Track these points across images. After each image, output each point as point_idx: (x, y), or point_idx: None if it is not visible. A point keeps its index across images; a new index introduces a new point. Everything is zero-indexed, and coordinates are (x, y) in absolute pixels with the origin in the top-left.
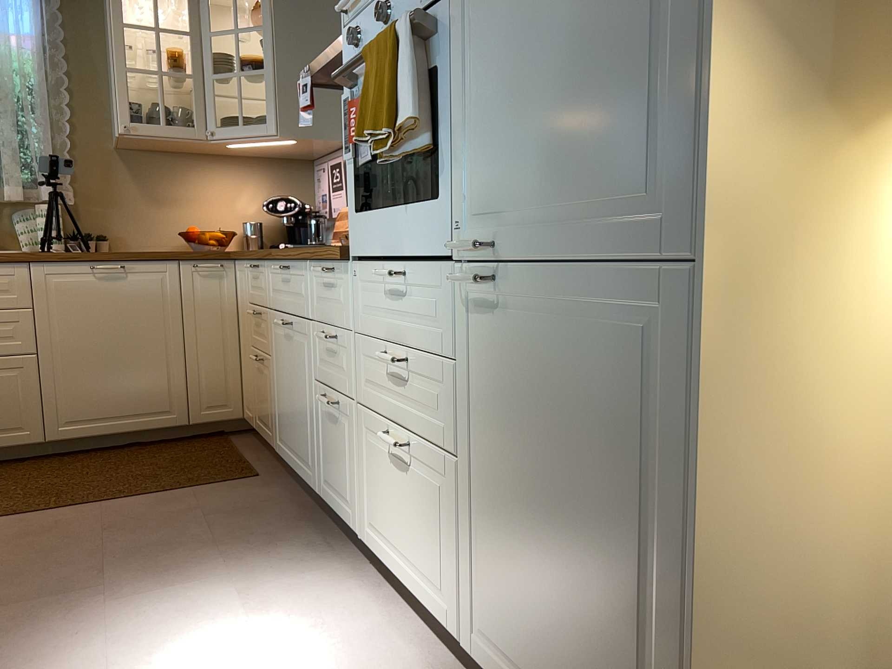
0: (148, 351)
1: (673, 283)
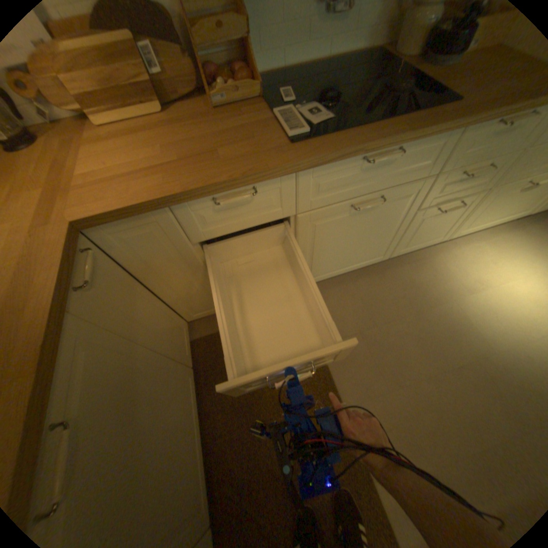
0: (155, 395)
1: None
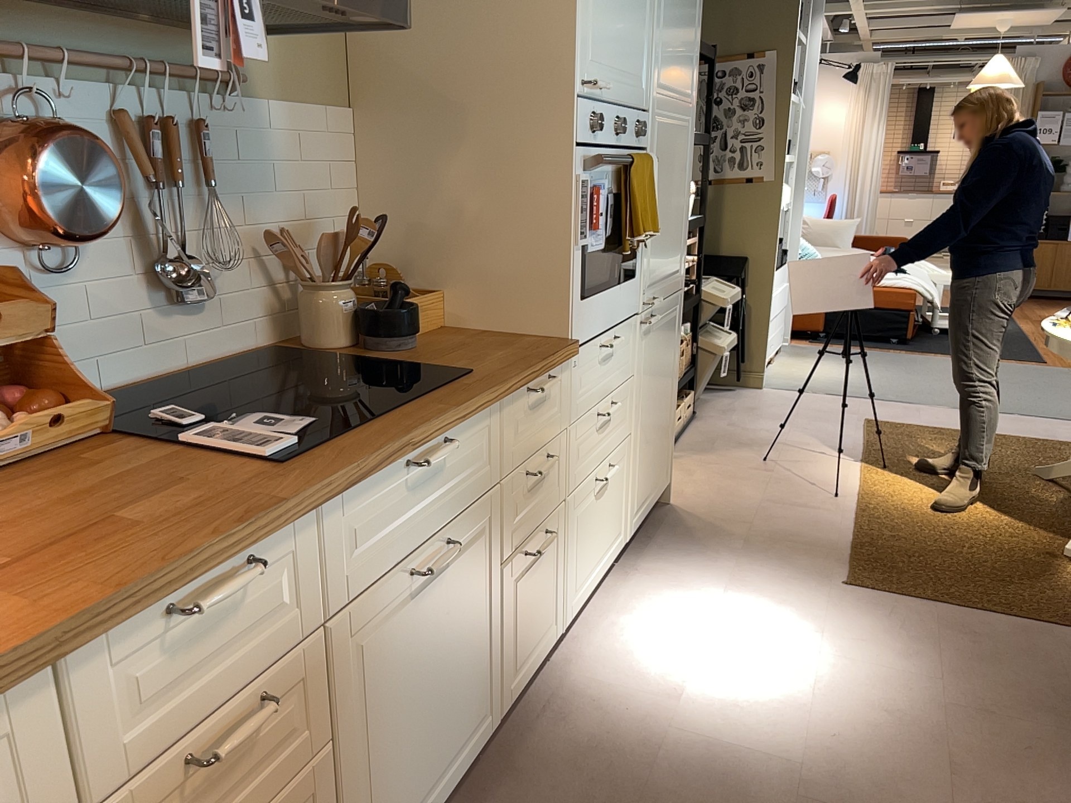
0: None
1: (677, 296)
